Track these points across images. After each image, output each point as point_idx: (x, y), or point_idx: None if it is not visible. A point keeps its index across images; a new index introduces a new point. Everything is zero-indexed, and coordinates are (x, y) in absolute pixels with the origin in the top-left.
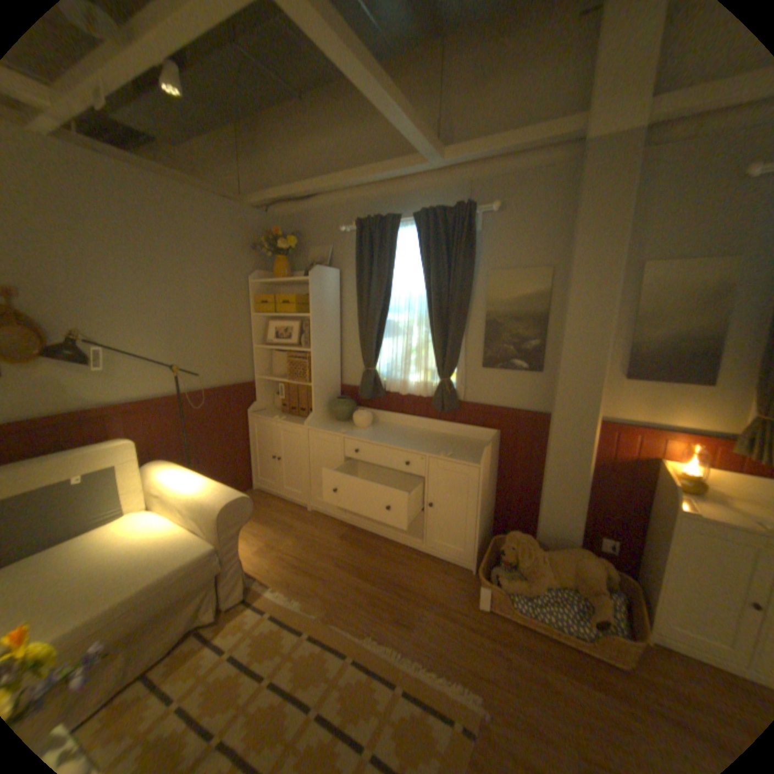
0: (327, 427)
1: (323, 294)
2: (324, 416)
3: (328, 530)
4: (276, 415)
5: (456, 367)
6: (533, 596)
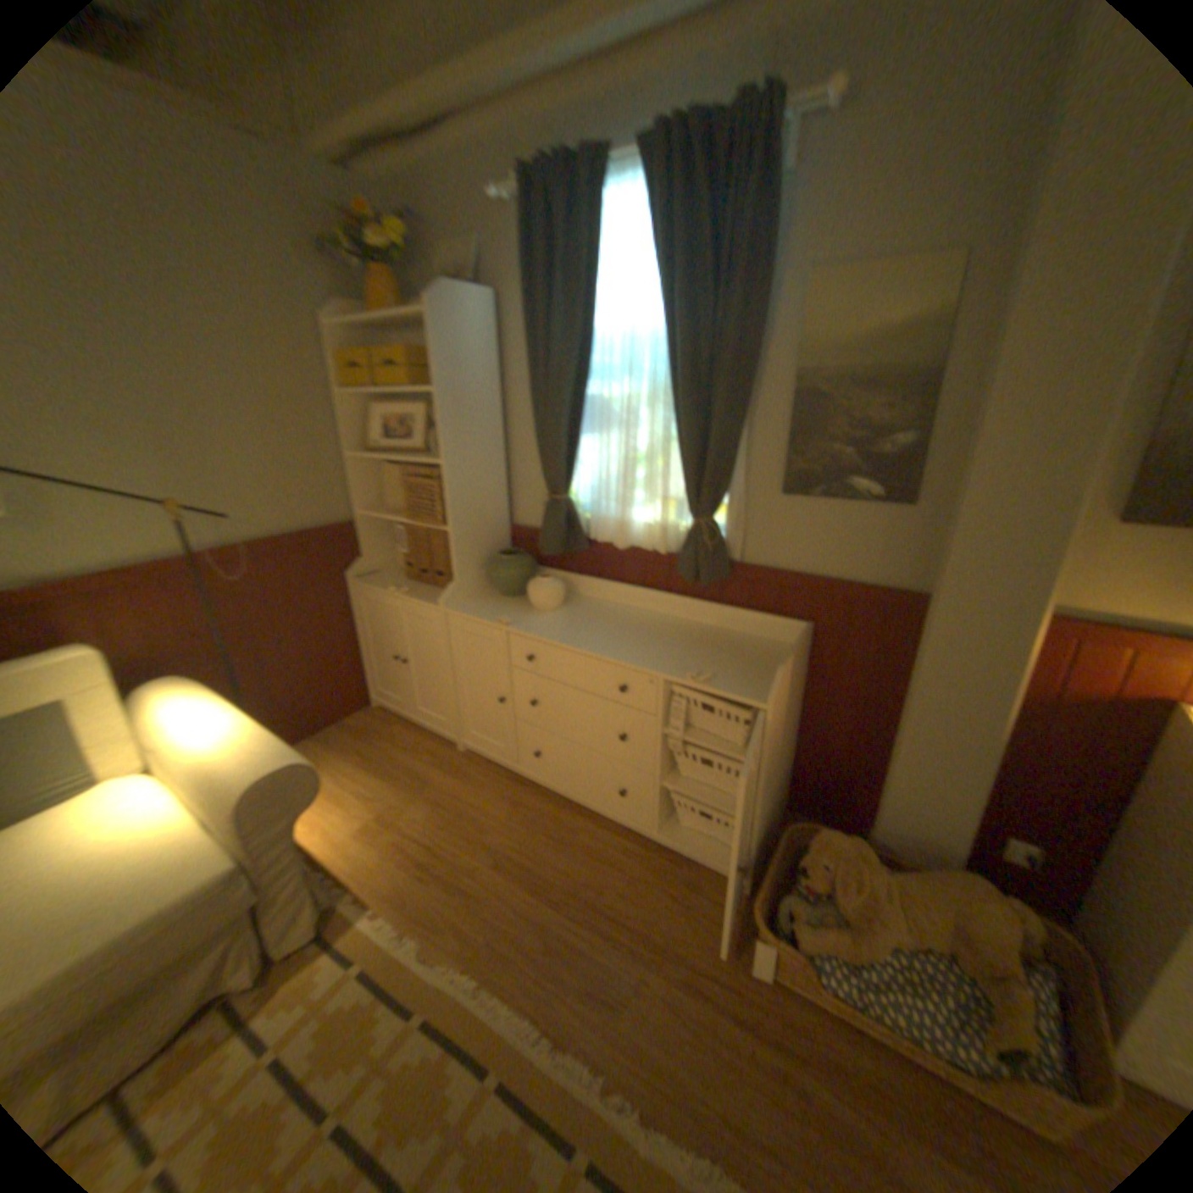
0: (481, 608)
1: (457, 340)
2: (476, 586)
3: (489, 790)
4: (395, 581)
5: (729, 491)
6: (863, 962)
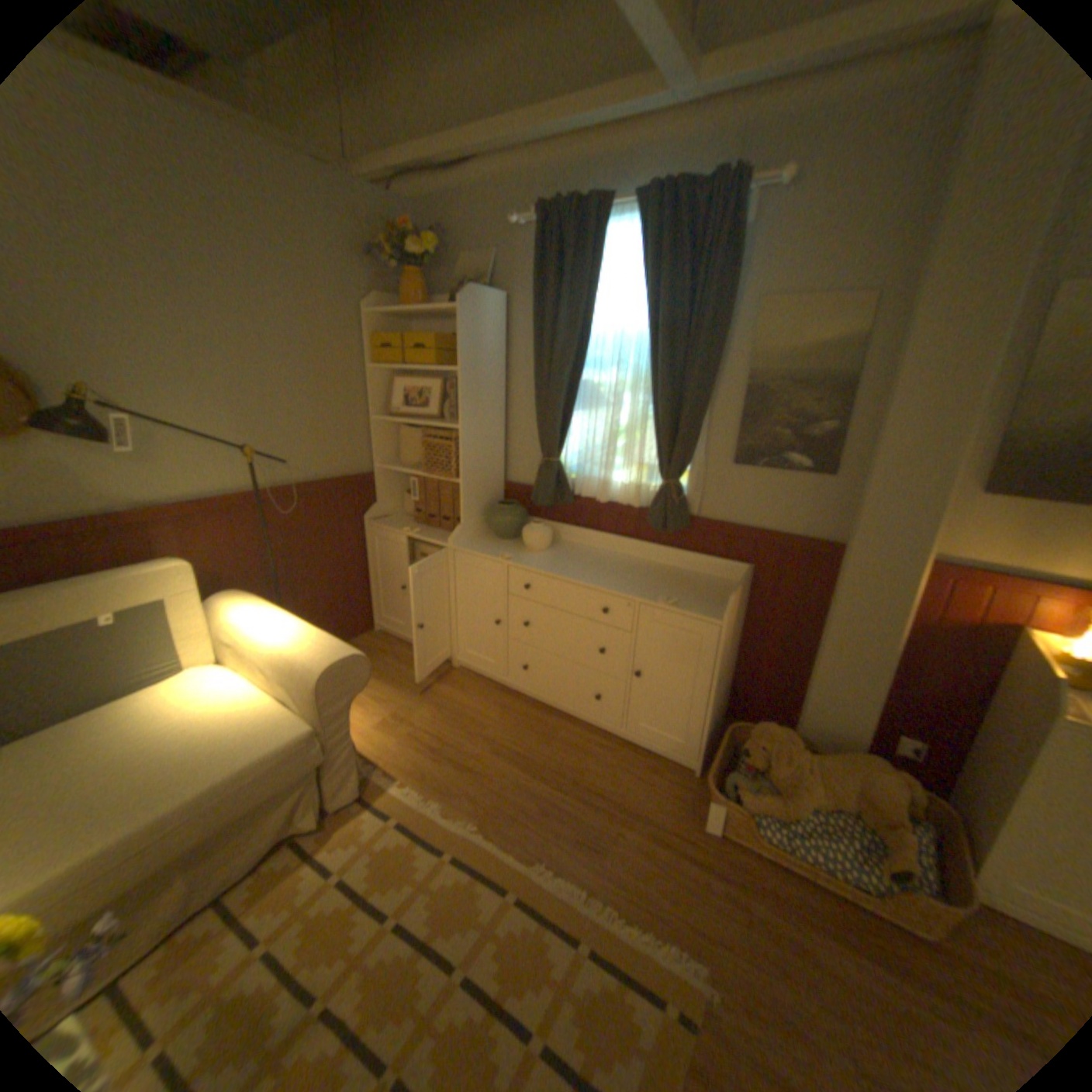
0: (483, 547)
1: (479, 333)
2: (478, 530)
3: (483, 697)
4: (407, 524)
5: (691, 461)
6: (791, 820)
